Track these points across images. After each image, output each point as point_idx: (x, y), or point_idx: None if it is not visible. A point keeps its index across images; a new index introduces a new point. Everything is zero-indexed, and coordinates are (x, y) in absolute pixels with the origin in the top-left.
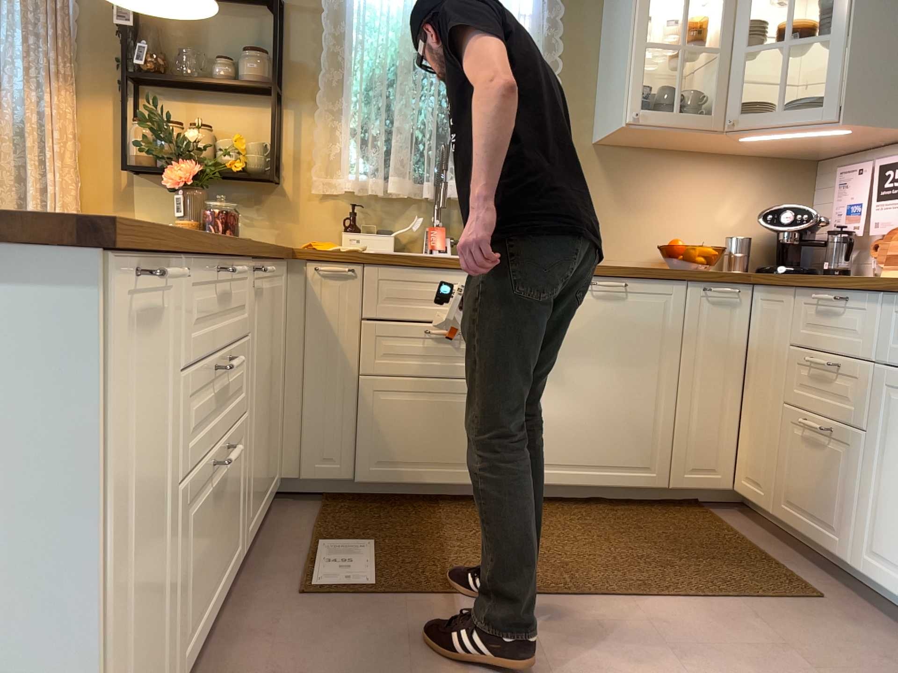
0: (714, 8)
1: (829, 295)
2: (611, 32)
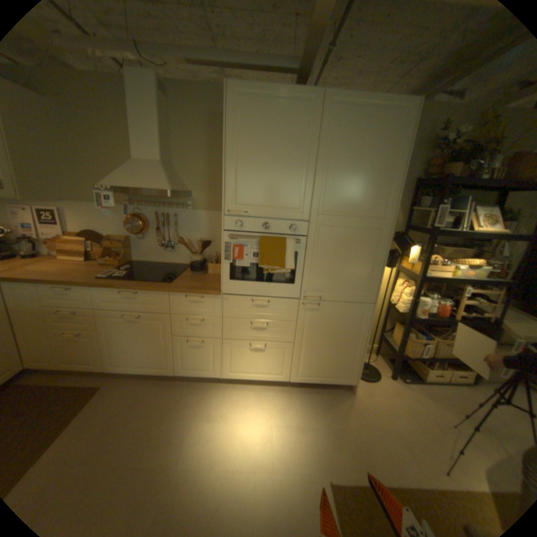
0: None
1: (59, 287)
2: None
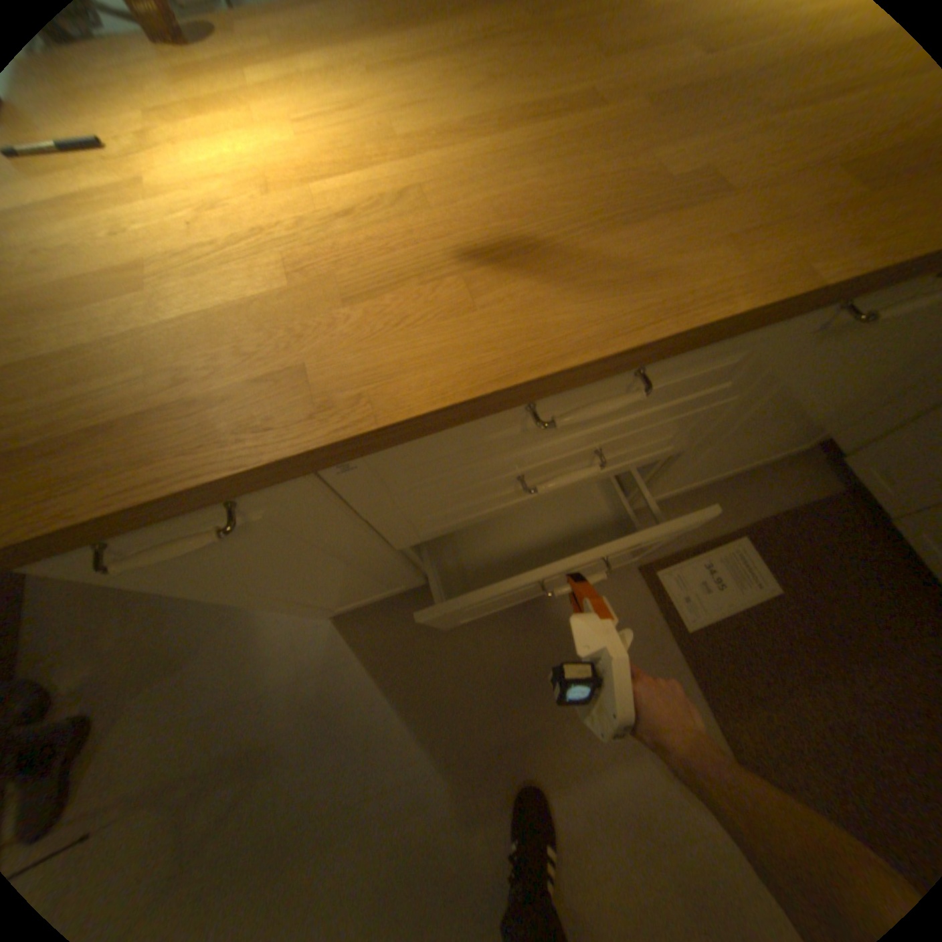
0: None
1: None
2: None
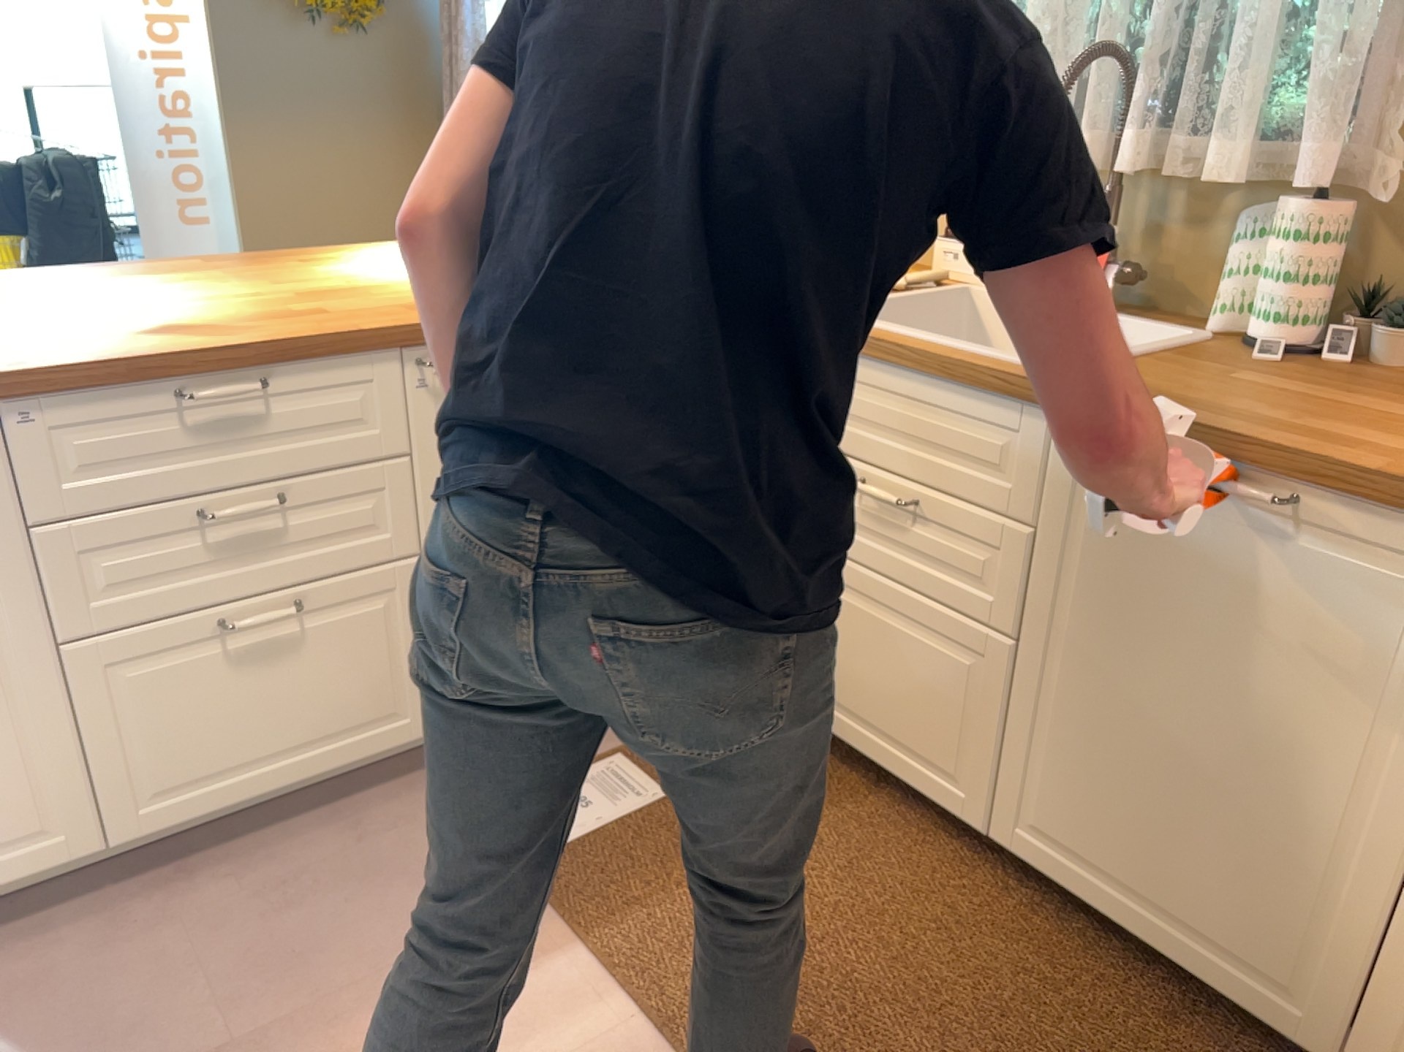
0: None
1: None
2: None
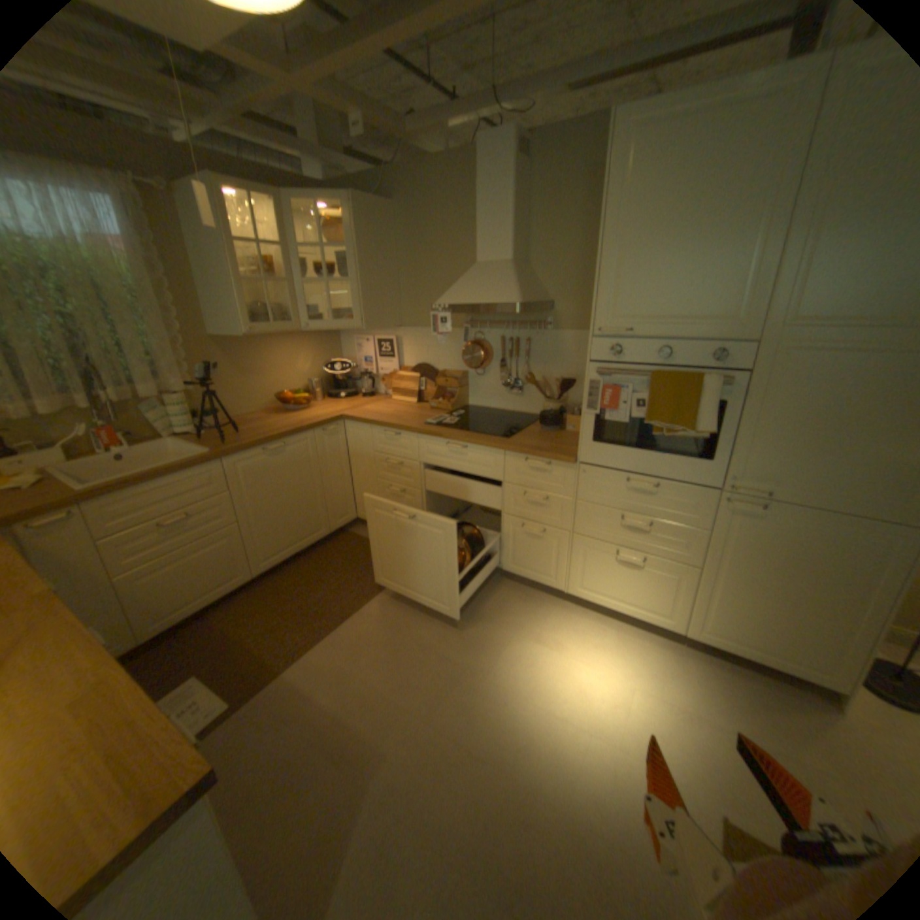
0: (269, 245)
1: (391, 432)
2: (199, 258)
